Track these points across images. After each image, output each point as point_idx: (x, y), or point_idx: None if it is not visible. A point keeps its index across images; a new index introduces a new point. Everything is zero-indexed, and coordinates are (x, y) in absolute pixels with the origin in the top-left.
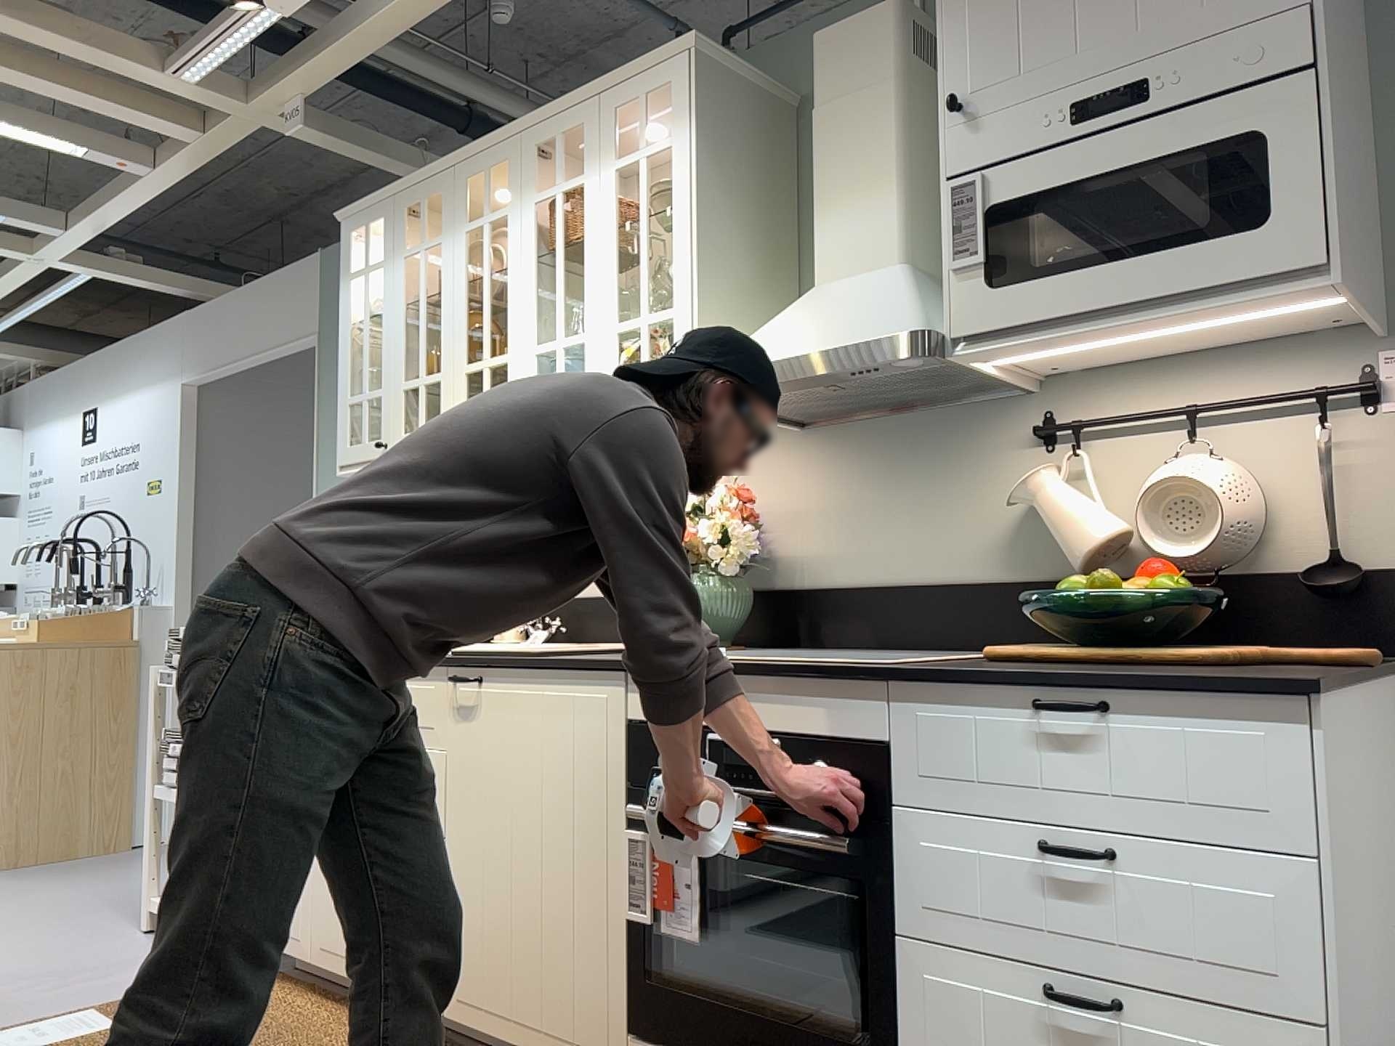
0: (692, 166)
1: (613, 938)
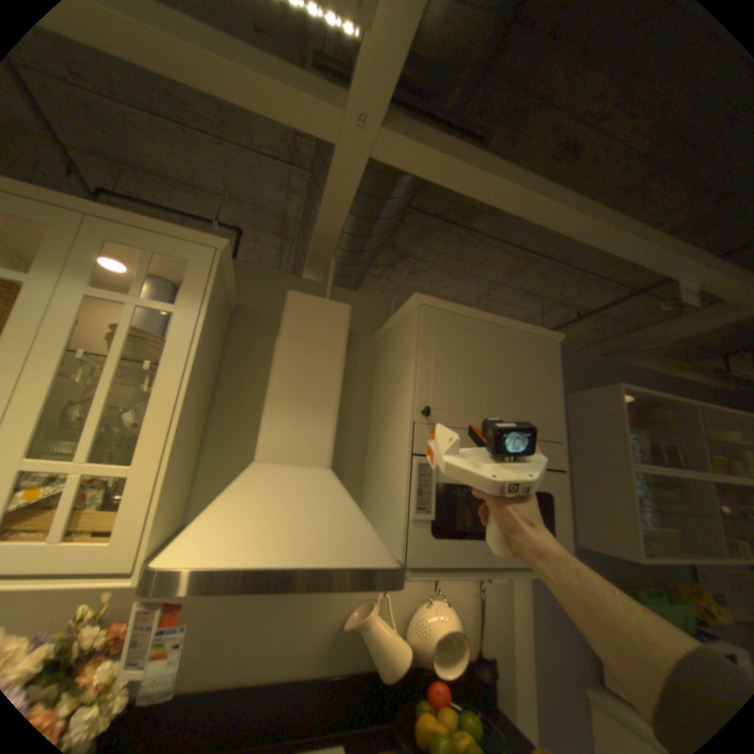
0: (196, 340)
1: None
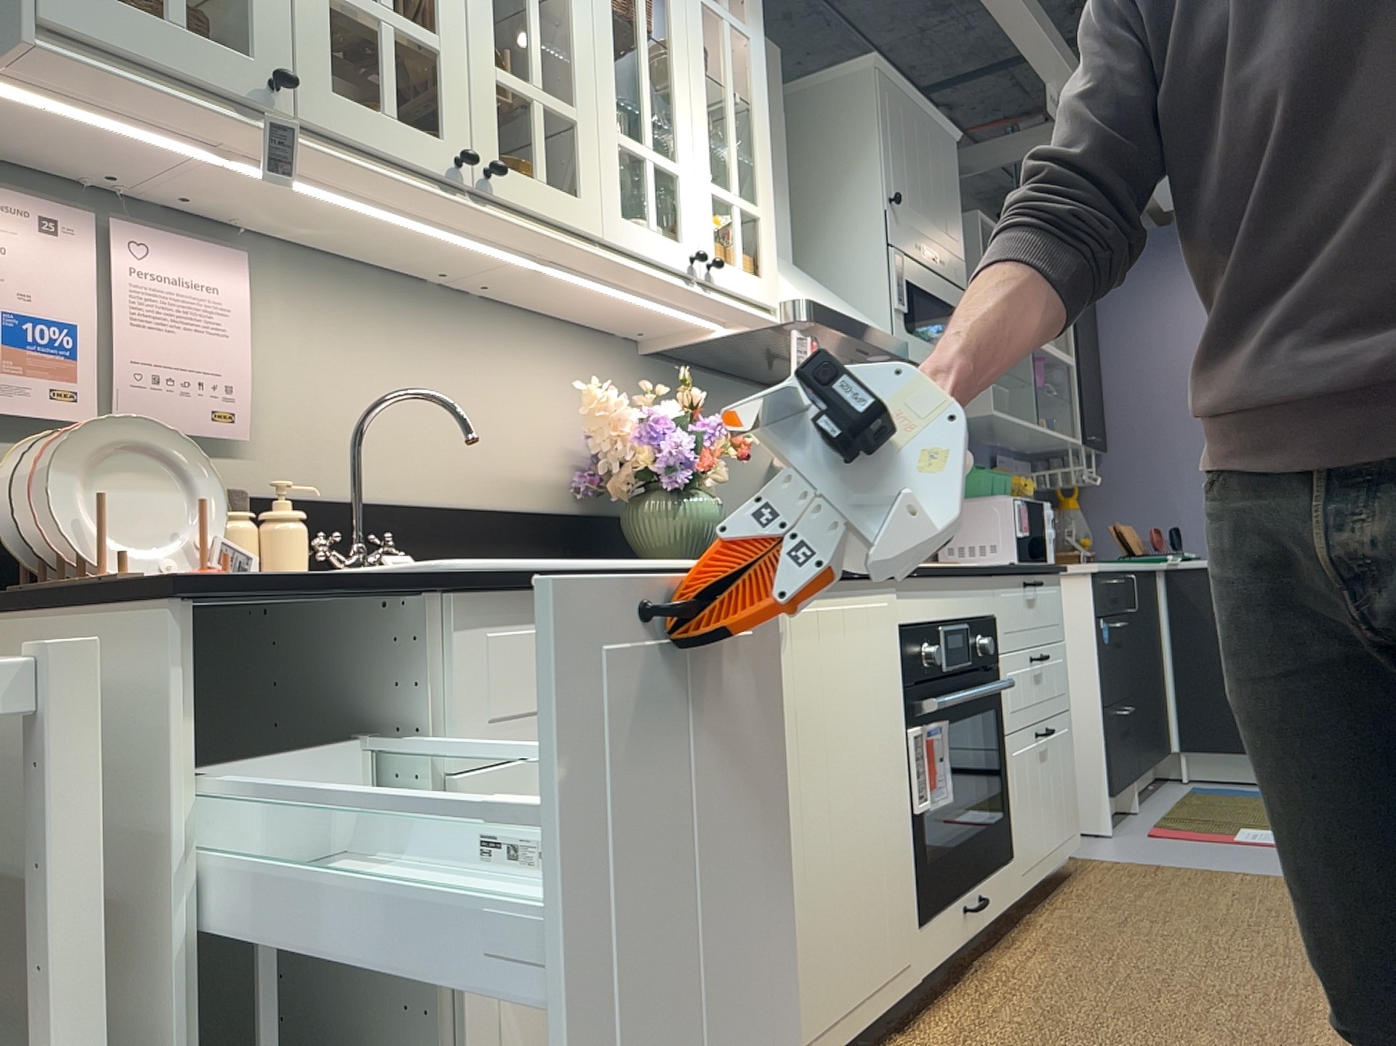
0: (766, 79)
1: (907, 842)
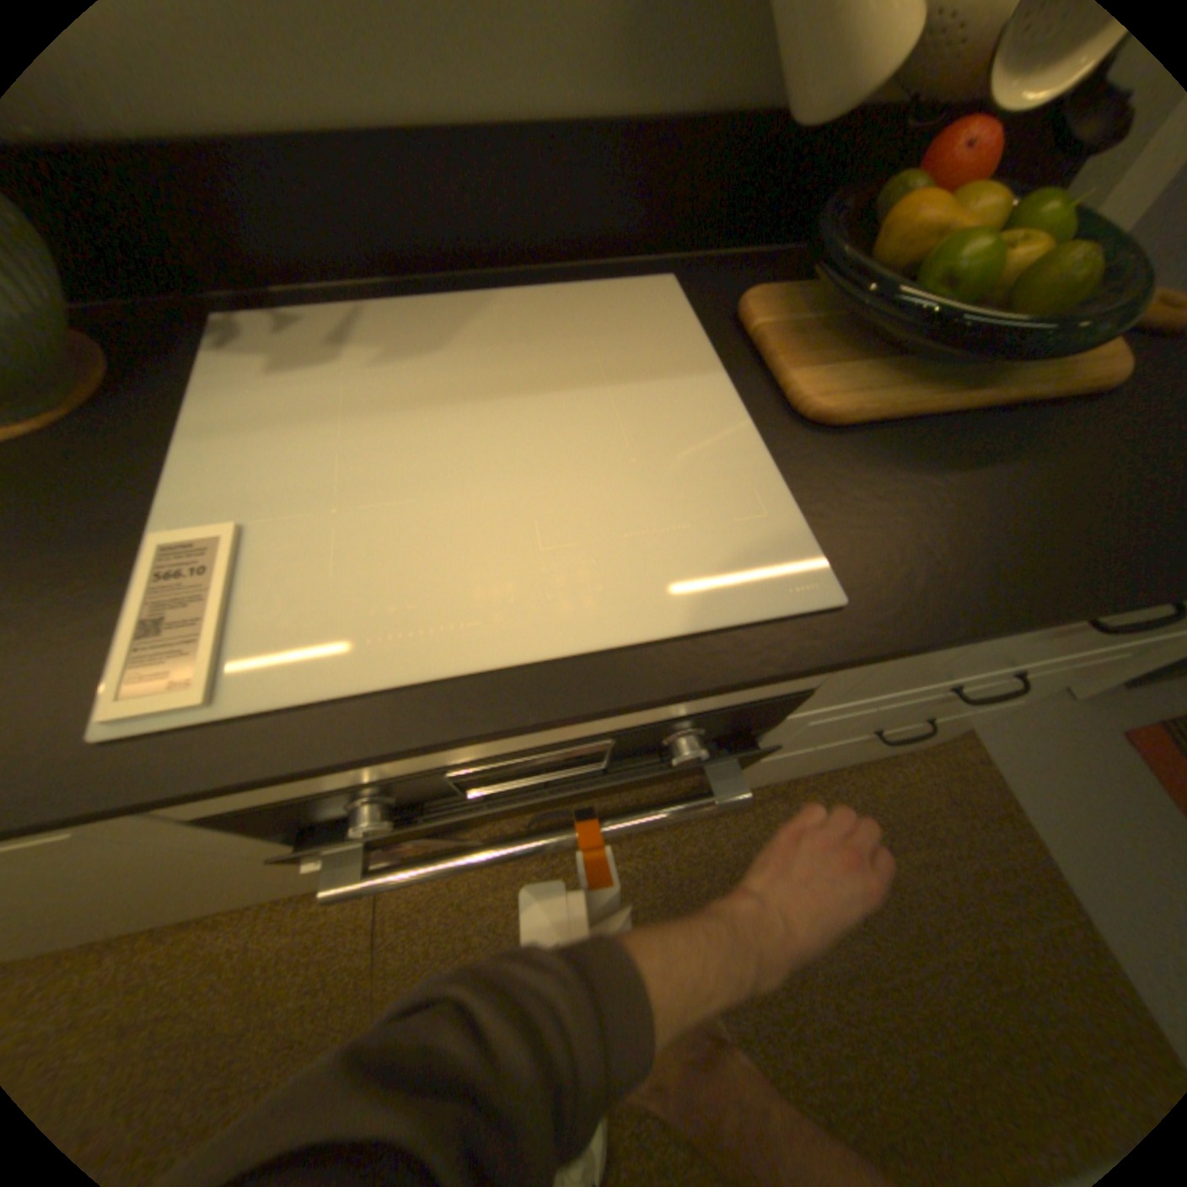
0: None
1: None
